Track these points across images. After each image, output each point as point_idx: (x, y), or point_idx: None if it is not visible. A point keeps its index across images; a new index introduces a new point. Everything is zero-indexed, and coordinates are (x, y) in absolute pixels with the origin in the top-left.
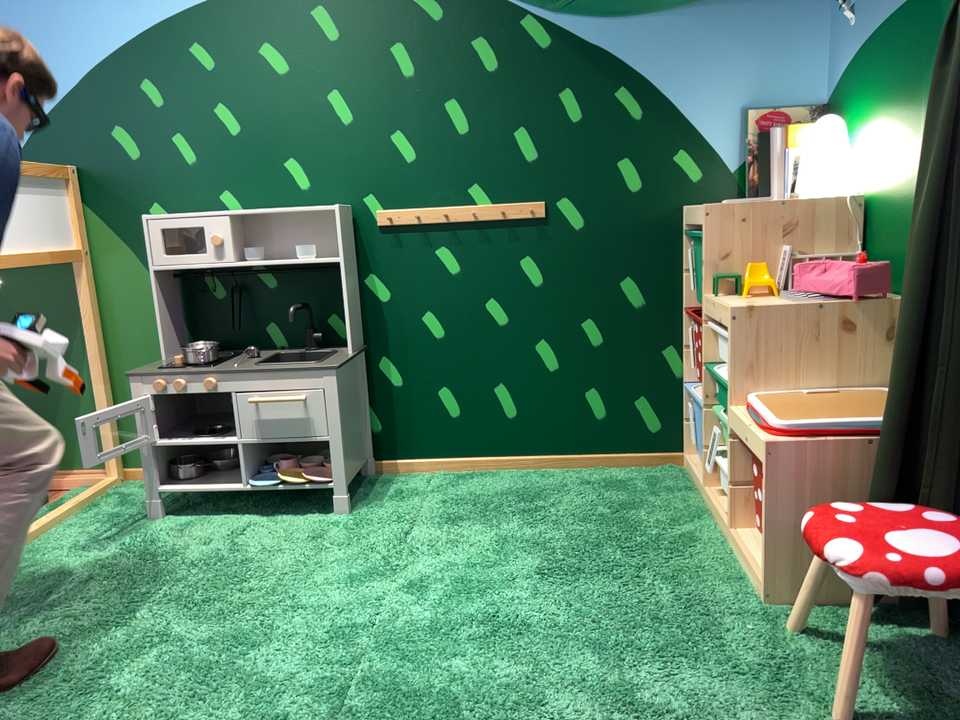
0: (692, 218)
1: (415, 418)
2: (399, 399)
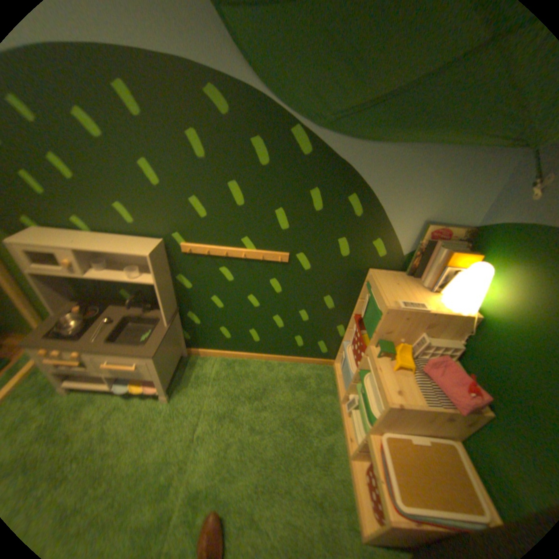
0: (374, 290)
1: (208, 337)
2: (199, 329)
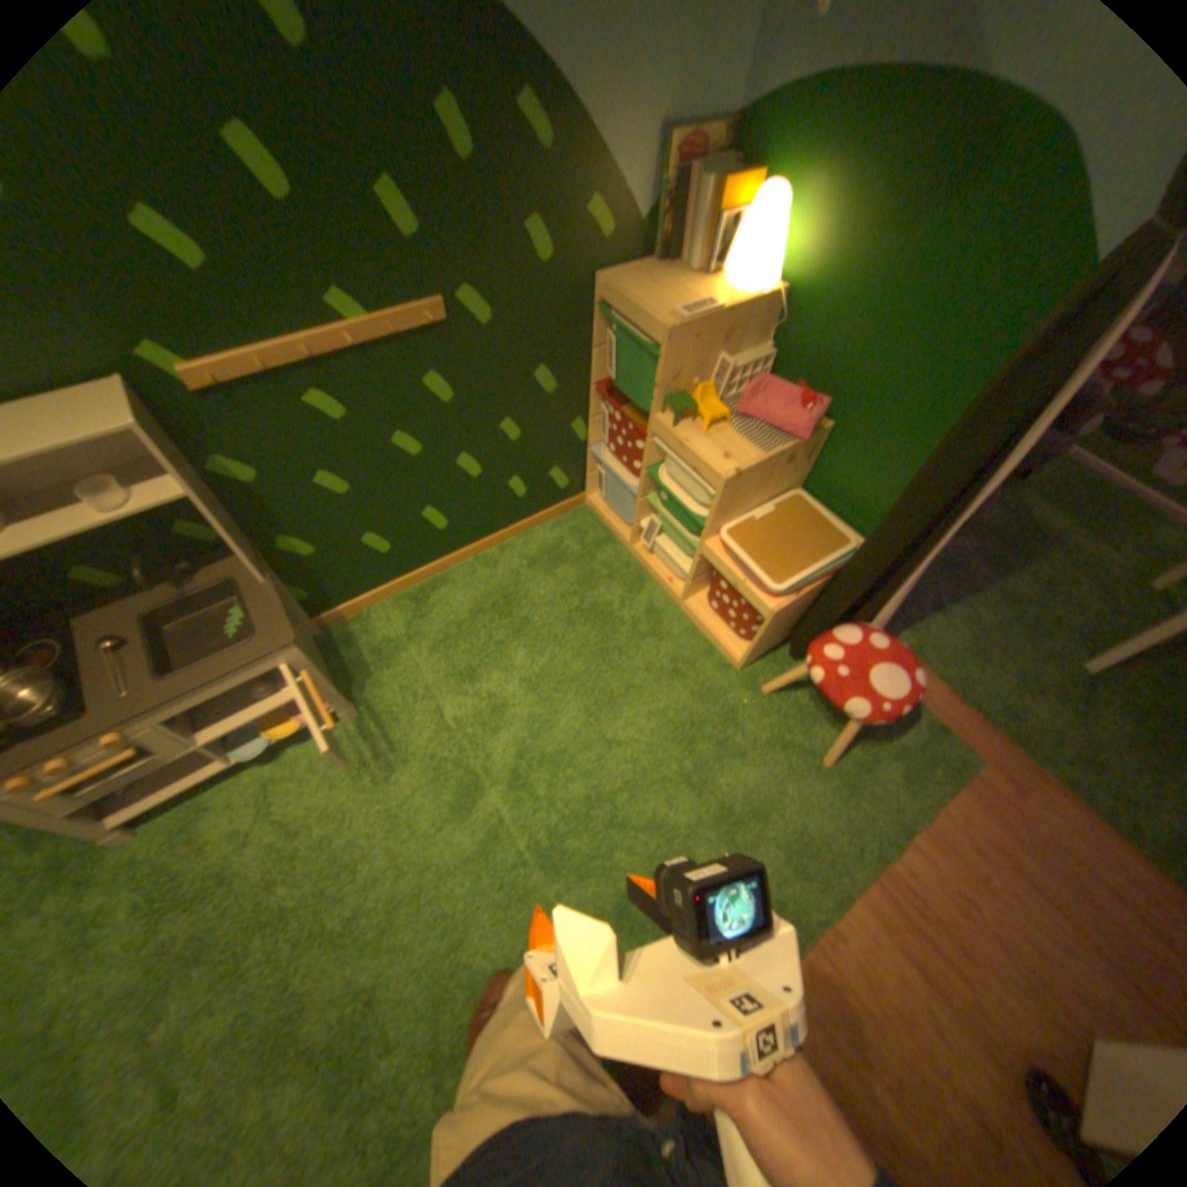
0: (624, 309)
1: (345, 570)
2: (320, 564)
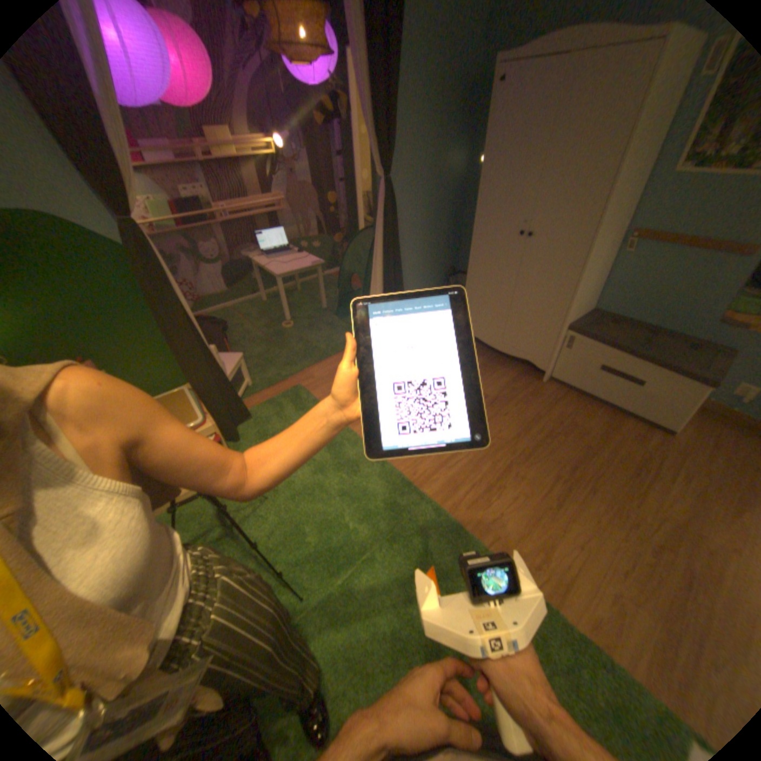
0: None
1: None
2: None
